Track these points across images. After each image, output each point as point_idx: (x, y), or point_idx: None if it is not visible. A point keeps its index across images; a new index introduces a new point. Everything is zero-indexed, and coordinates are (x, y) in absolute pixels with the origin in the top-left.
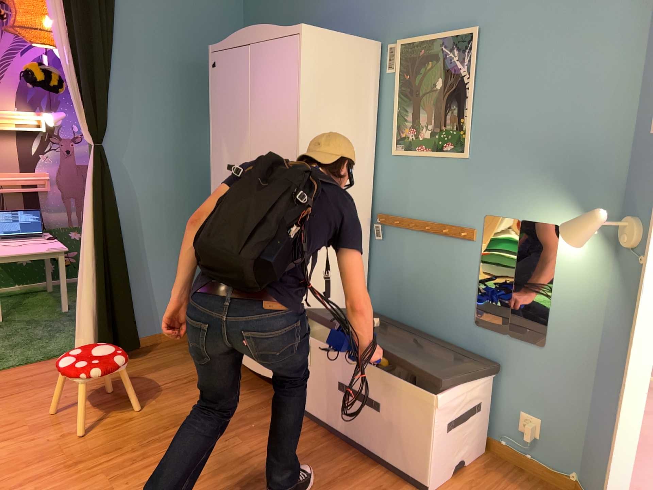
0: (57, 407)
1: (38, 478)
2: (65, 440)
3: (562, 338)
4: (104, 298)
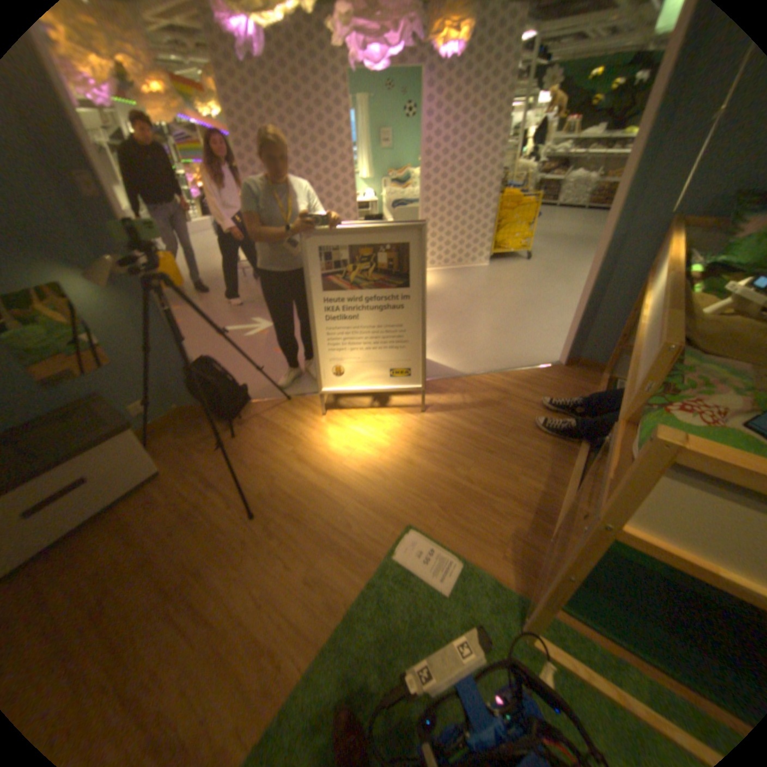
0: None
1: None
2: None
3: (120, 349)
4: None
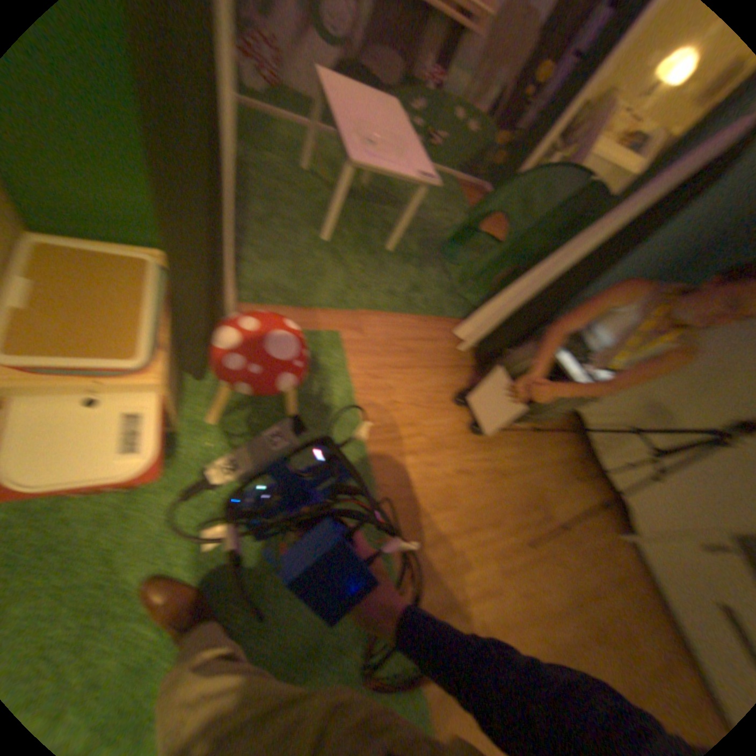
0: (445, 417)
1: (447, 540)
2: (459, 483)
3: None
4: (529, 320)
